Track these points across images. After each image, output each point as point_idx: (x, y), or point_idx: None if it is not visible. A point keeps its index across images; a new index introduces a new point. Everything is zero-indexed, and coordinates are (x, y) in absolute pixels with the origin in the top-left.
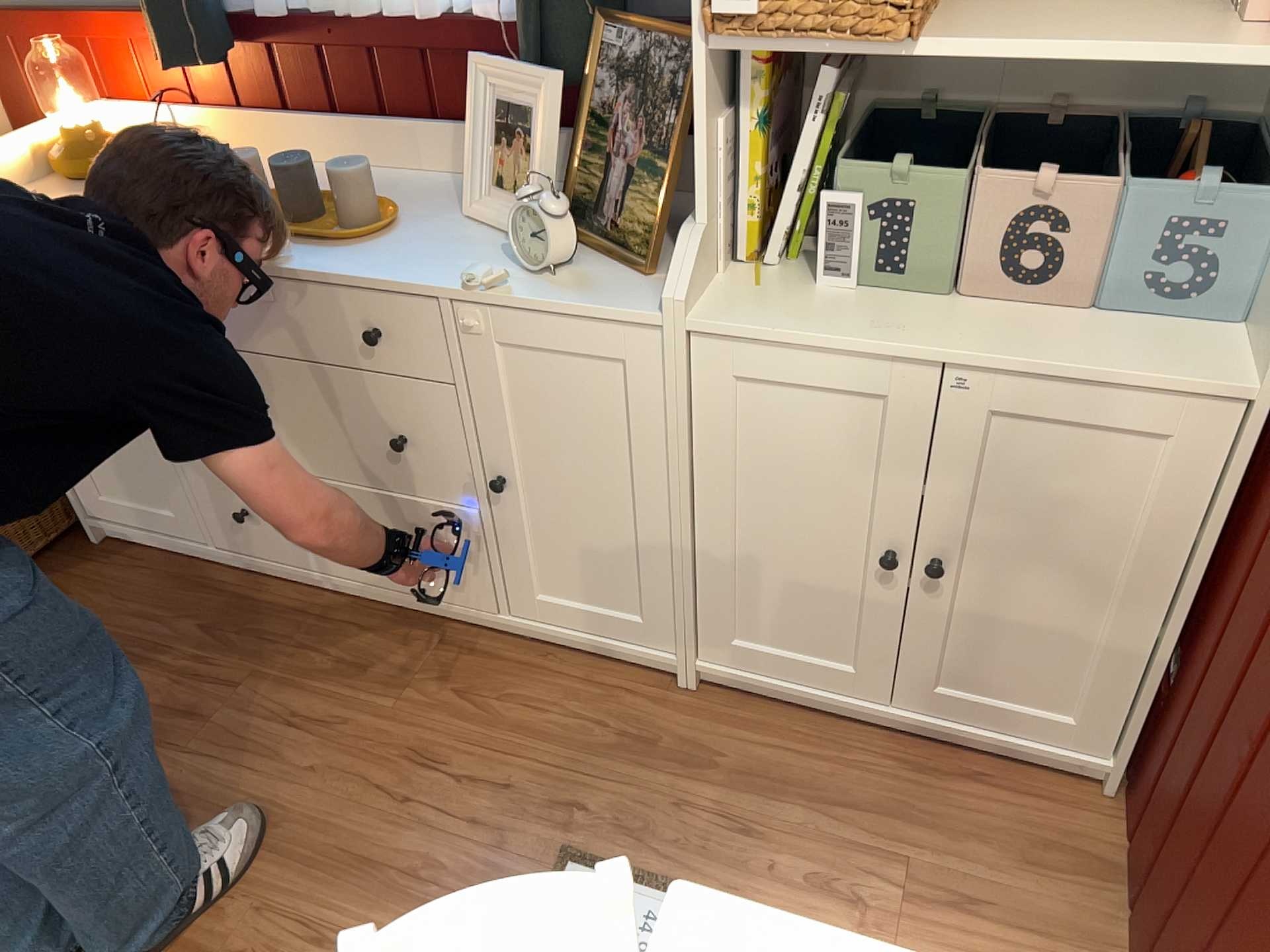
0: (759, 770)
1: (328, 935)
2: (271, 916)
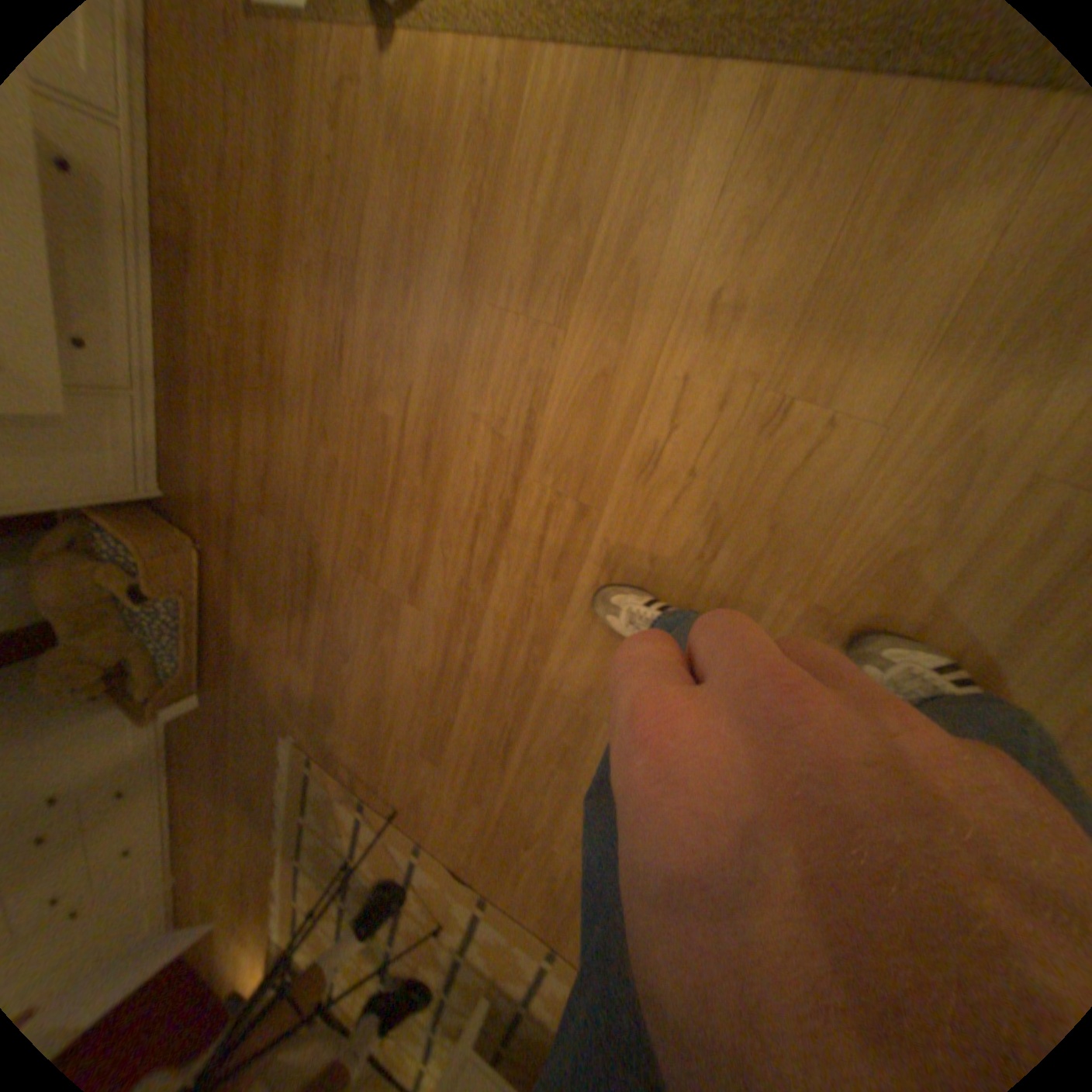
0: None
1: (306, 178)
2: (303, 228)
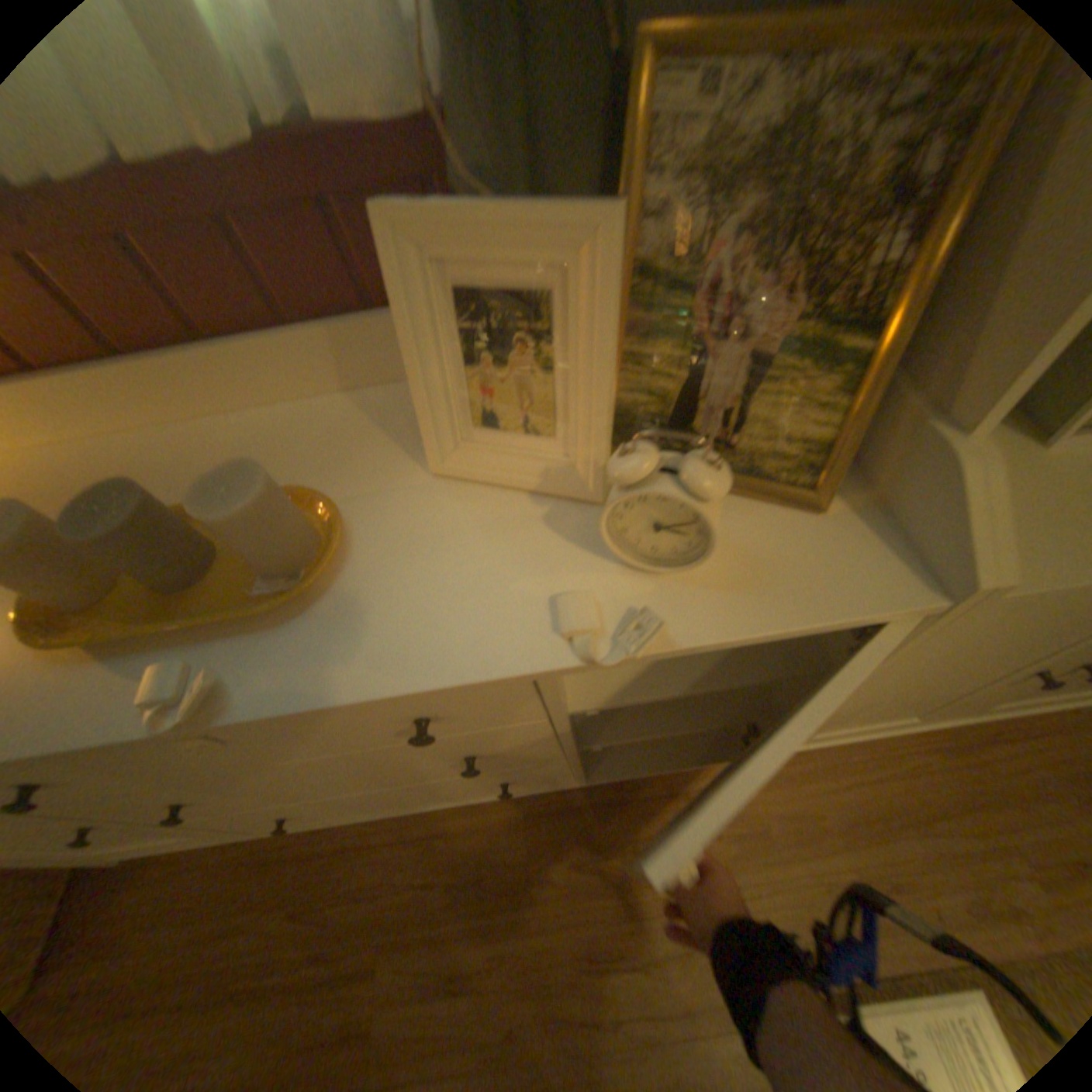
0: (866, 824)
1: None
2: None
